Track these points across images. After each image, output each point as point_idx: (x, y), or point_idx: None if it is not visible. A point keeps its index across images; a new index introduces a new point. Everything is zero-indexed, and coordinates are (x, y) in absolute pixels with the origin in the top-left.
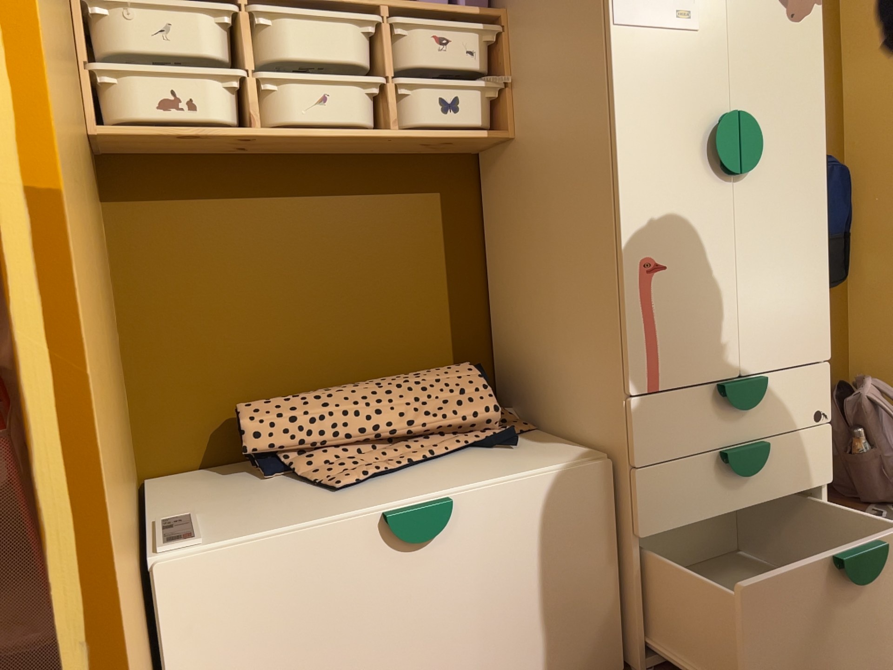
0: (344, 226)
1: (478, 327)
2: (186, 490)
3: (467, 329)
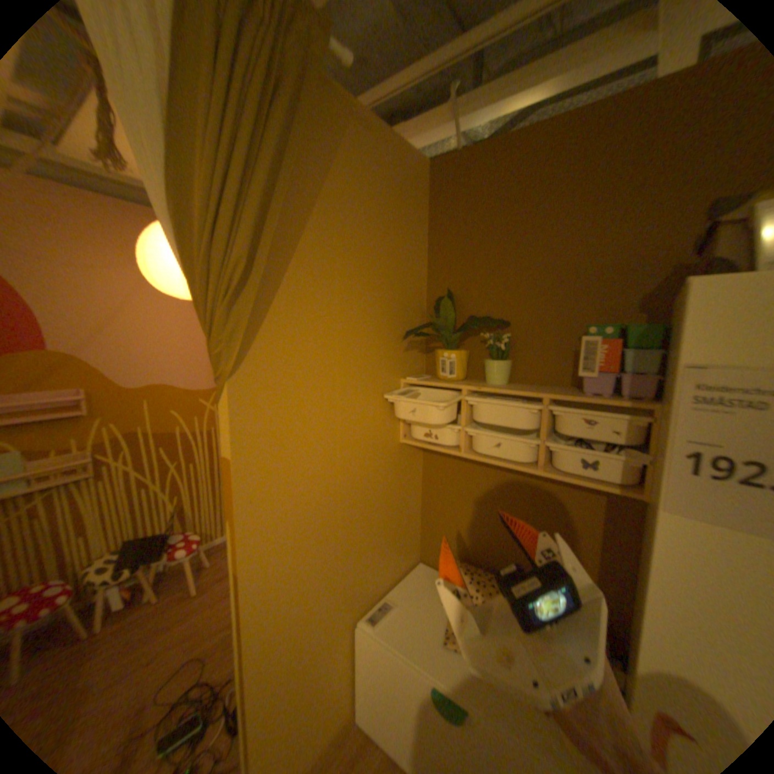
0: (529, 495)
1: (622, 597)
2: (417, 584)
3: (611, 593)
